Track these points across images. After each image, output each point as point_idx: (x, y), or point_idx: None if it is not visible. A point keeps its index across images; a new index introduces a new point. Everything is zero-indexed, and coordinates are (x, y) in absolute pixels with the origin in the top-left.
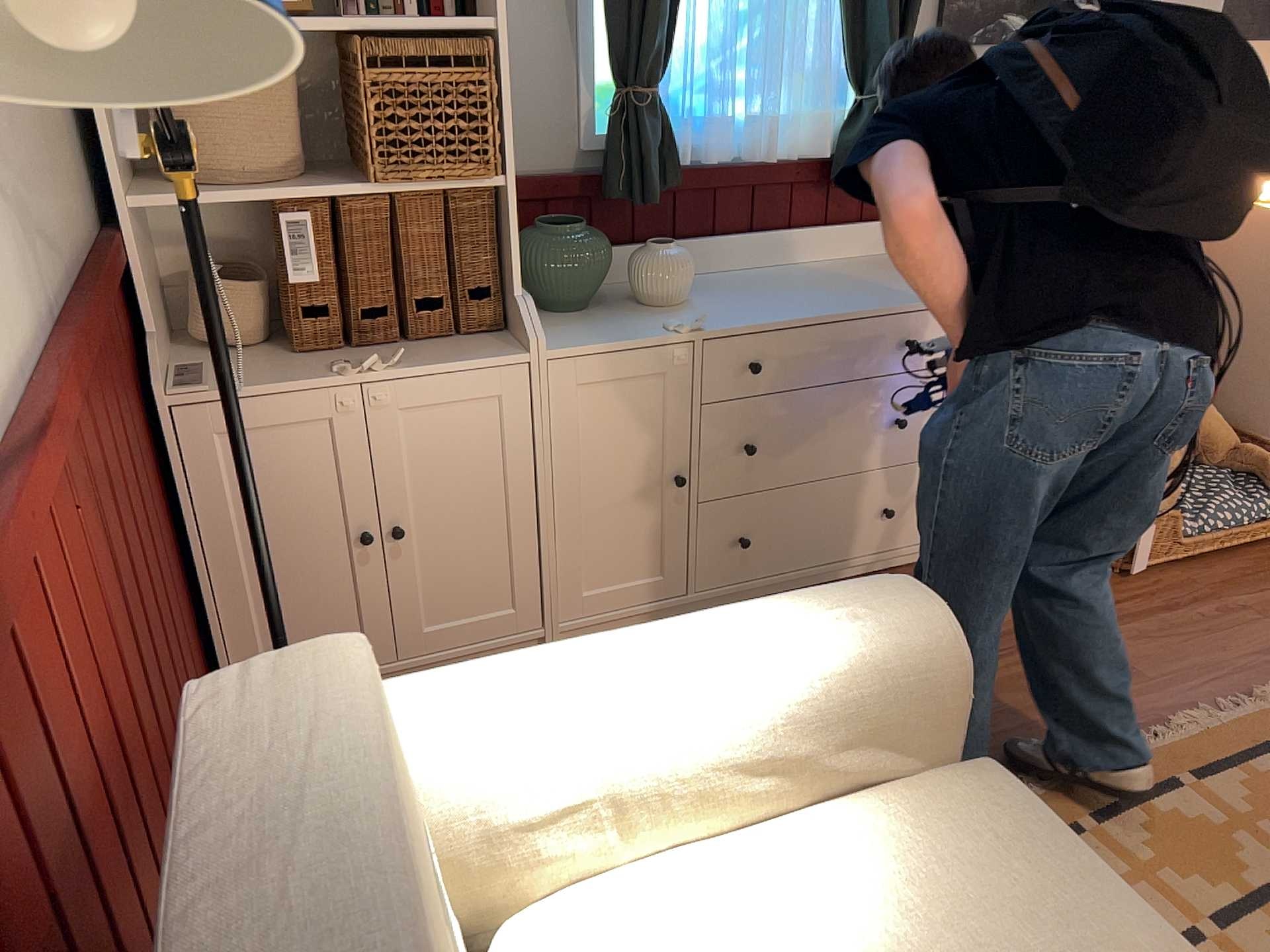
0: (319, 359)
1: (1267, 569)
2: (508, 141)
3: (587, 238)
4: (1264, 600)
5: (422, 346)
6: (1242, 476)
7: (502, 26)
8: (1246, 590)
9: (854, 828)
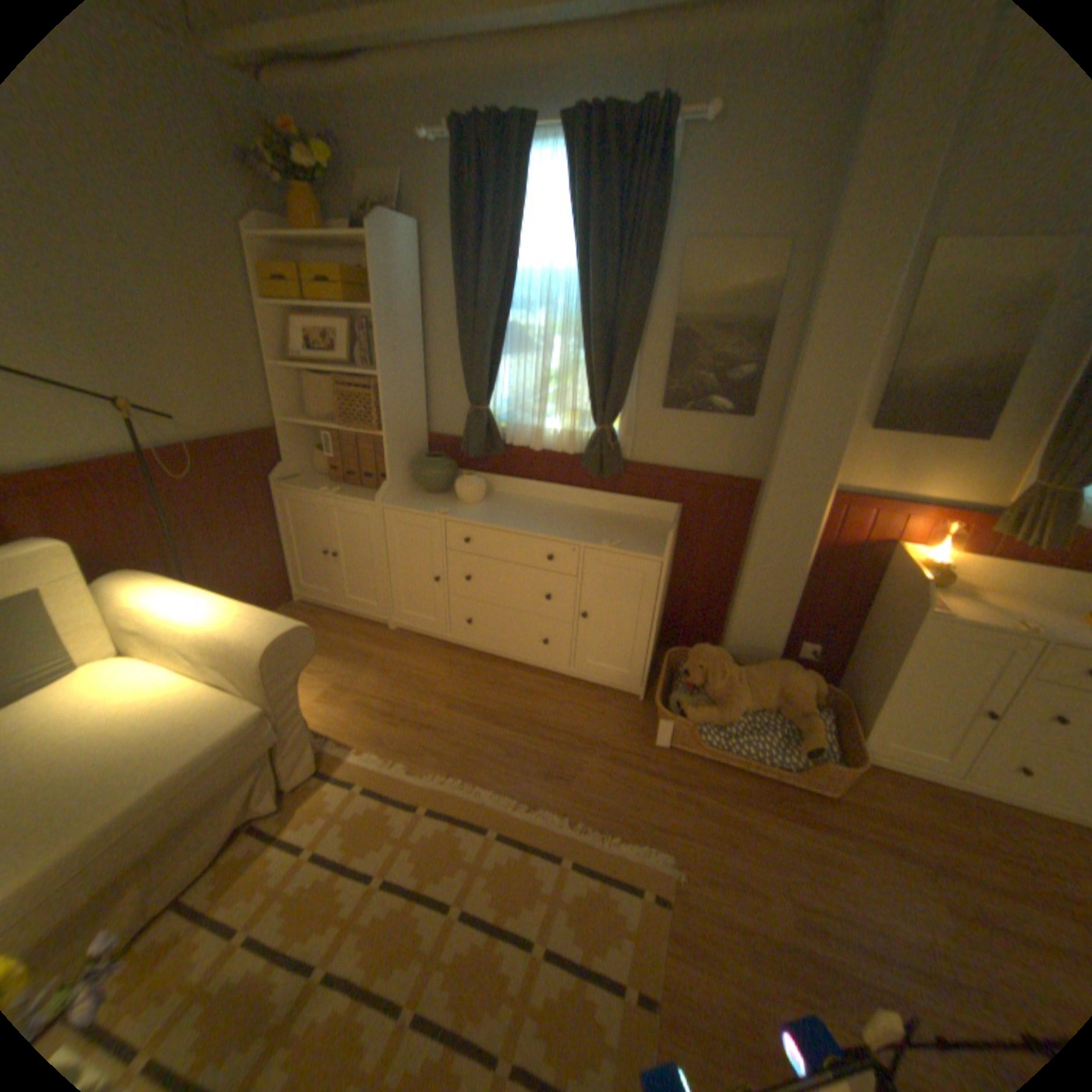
0: (330, 484)
1: (761, 799)
2: (384, 419)
3: (433, 465)
4: (720, 810)
5: (362, 490)
6: (800, 736)
7: (381, 375)
8: (720, 798)
9: (195, 694)
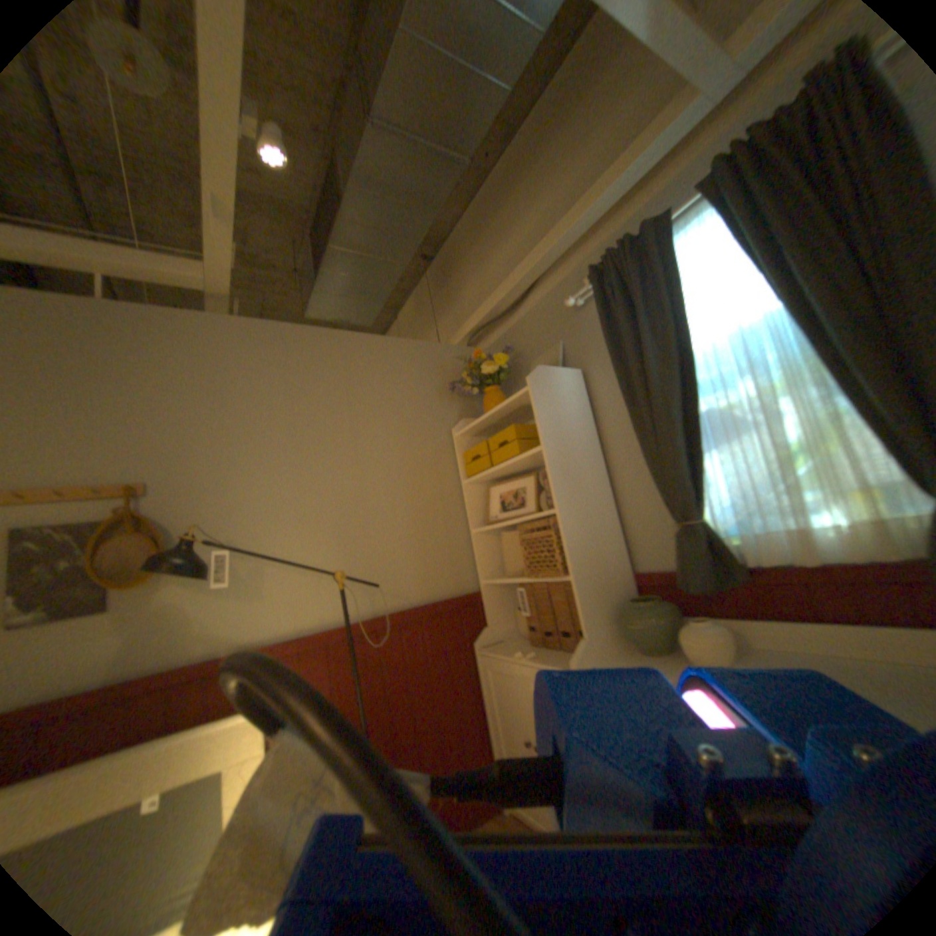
0: (531, 648)
1: None
2: (571, 558)
3: (643, 610)
4: None
5: (563, 654)
6: None
7: (560, 509)
8: None
9: None
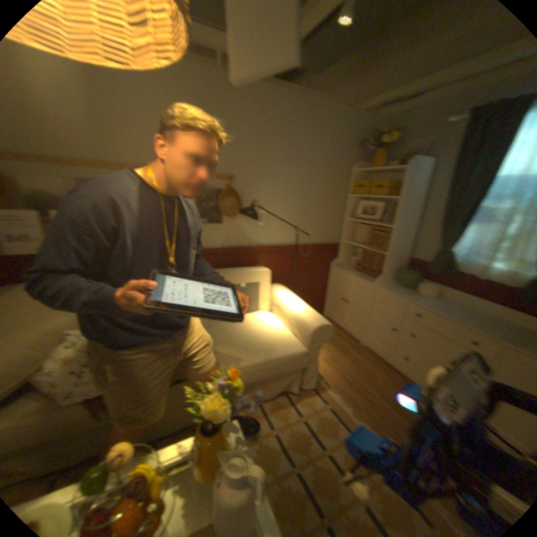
0: (355, 271)
1: None
2: (391, 247)
3: (410, 273)
4: None
5: (369, 277)
6: None
7: (395, 227)
8: None
9: (289, 335)
